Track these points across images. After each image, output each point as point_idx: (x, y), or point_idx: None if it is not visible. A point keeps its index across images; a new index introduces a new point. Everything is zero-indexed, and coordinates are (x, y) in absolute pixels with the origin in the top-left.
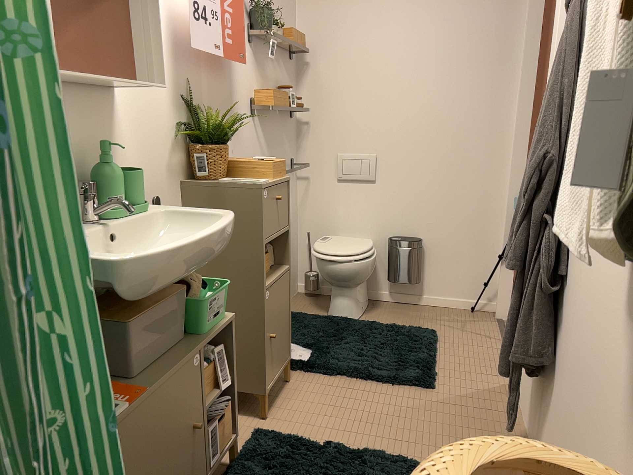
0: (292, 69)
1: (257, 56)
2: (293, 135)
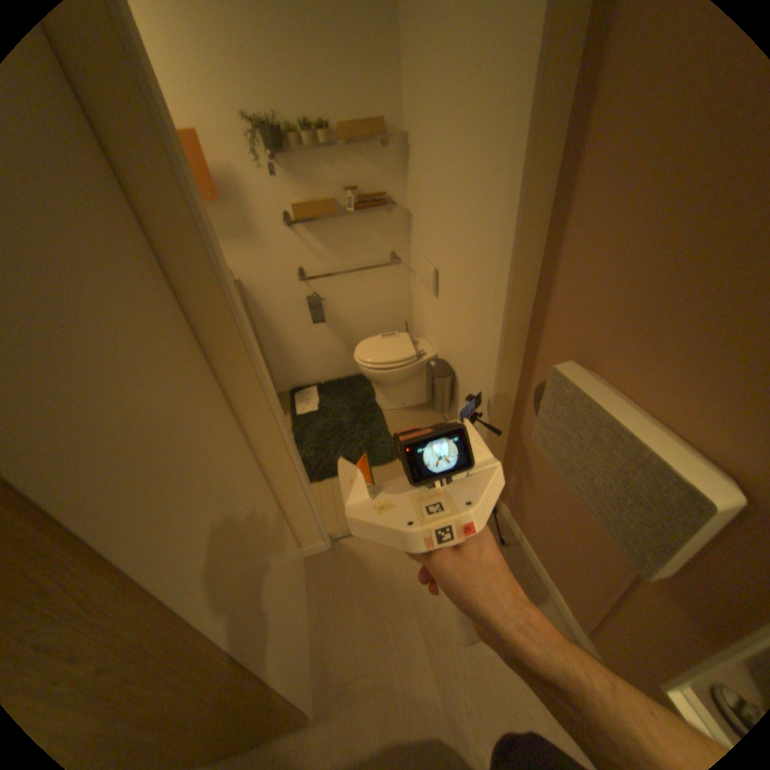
0: (390, 152)
1: (288, 165)
2: (395, 227)
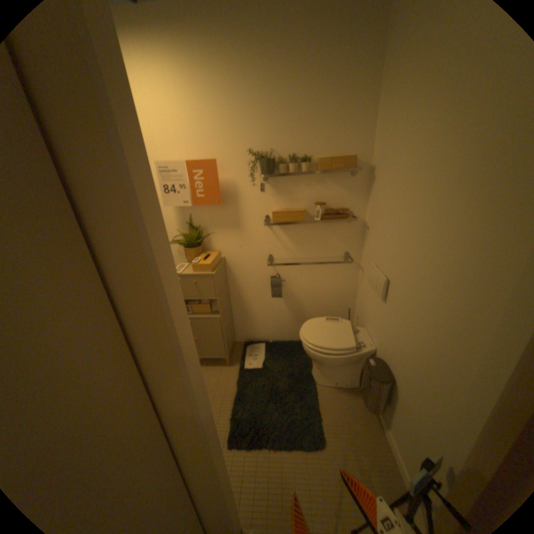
0: (358, 179)
1: (276, 184)
2: (353, 233)
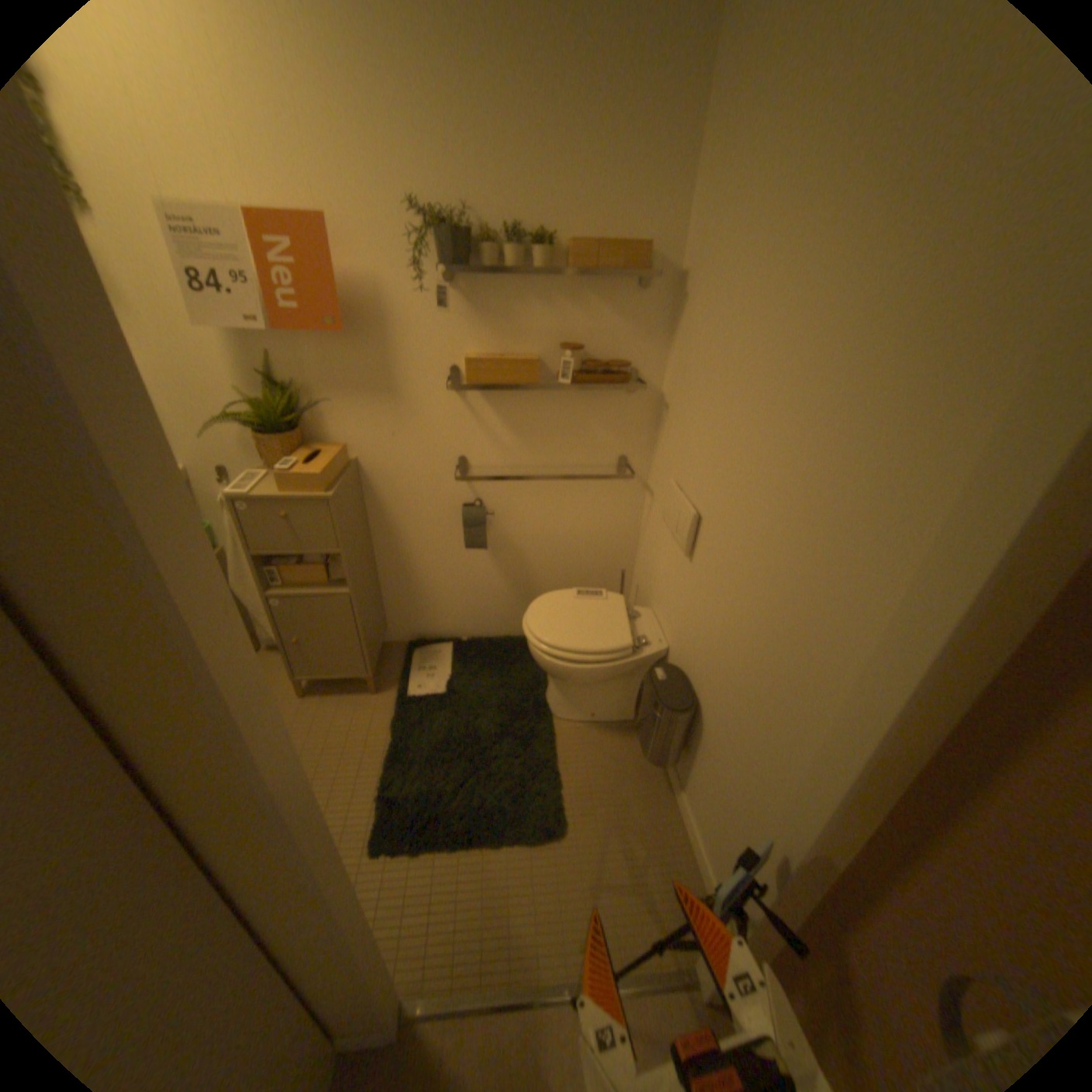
0: (652, 299)
1: (474, 294)
2: (636, 418)
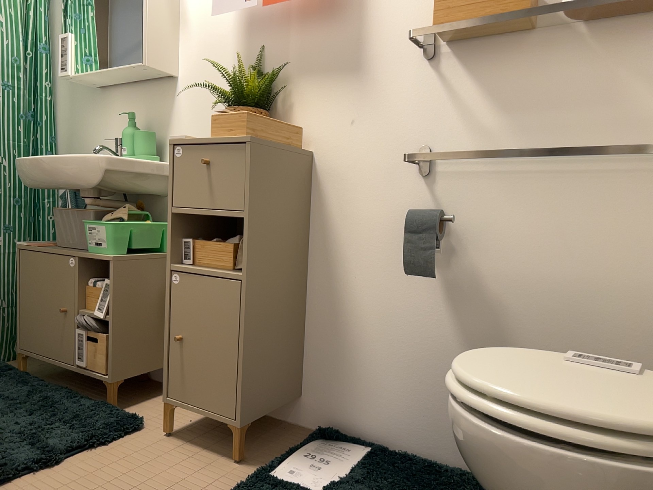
0: None
1: None
2: None
